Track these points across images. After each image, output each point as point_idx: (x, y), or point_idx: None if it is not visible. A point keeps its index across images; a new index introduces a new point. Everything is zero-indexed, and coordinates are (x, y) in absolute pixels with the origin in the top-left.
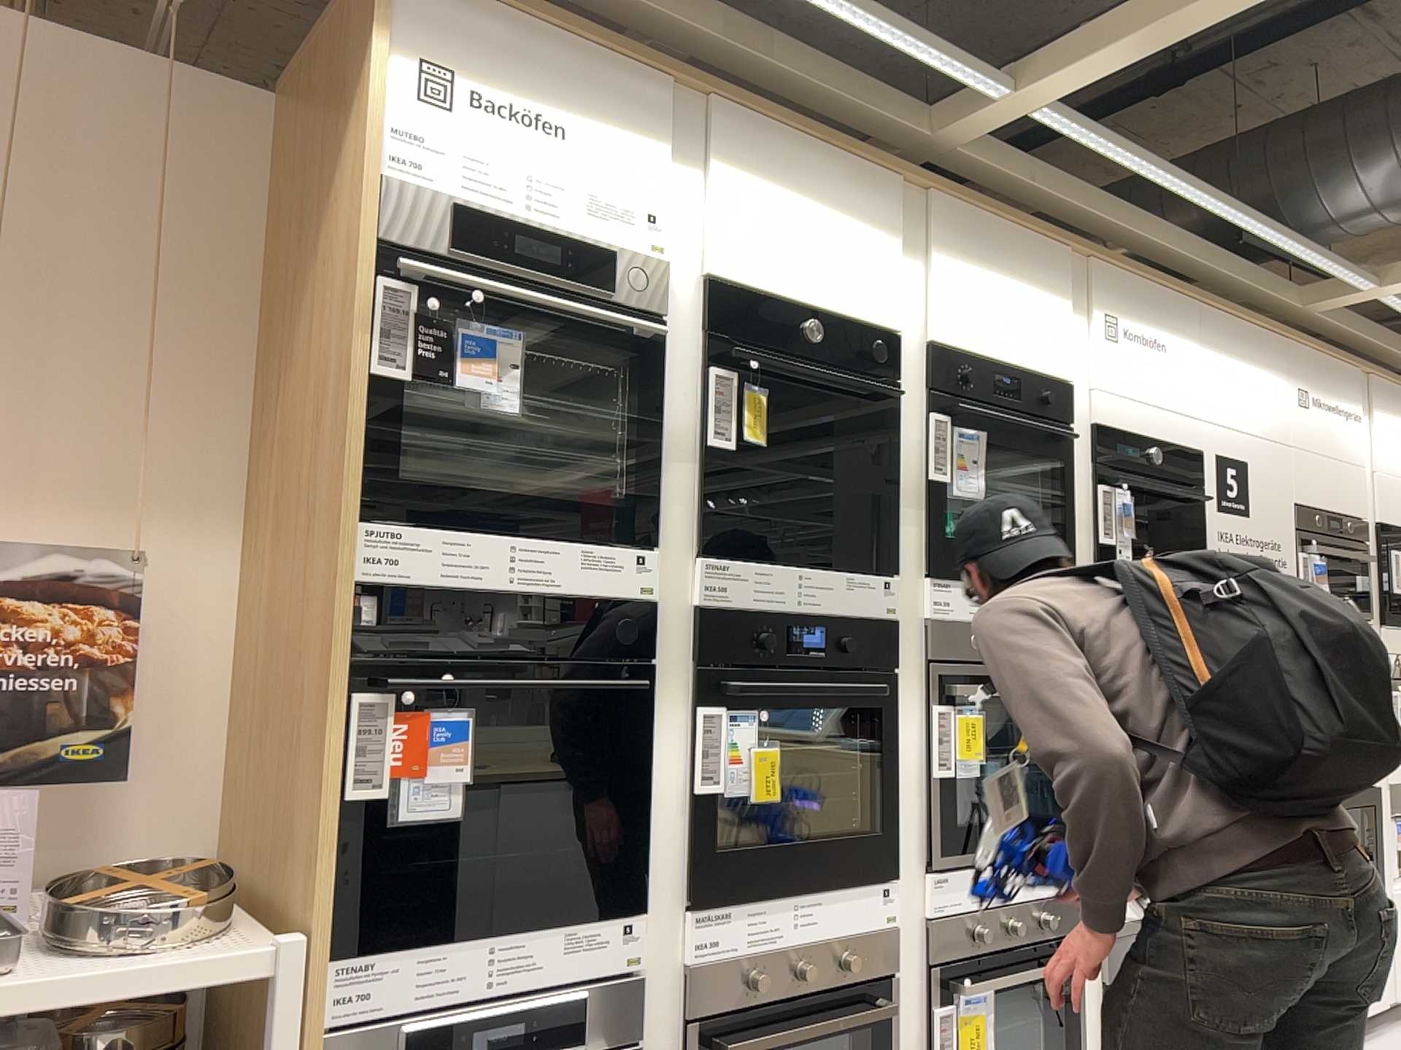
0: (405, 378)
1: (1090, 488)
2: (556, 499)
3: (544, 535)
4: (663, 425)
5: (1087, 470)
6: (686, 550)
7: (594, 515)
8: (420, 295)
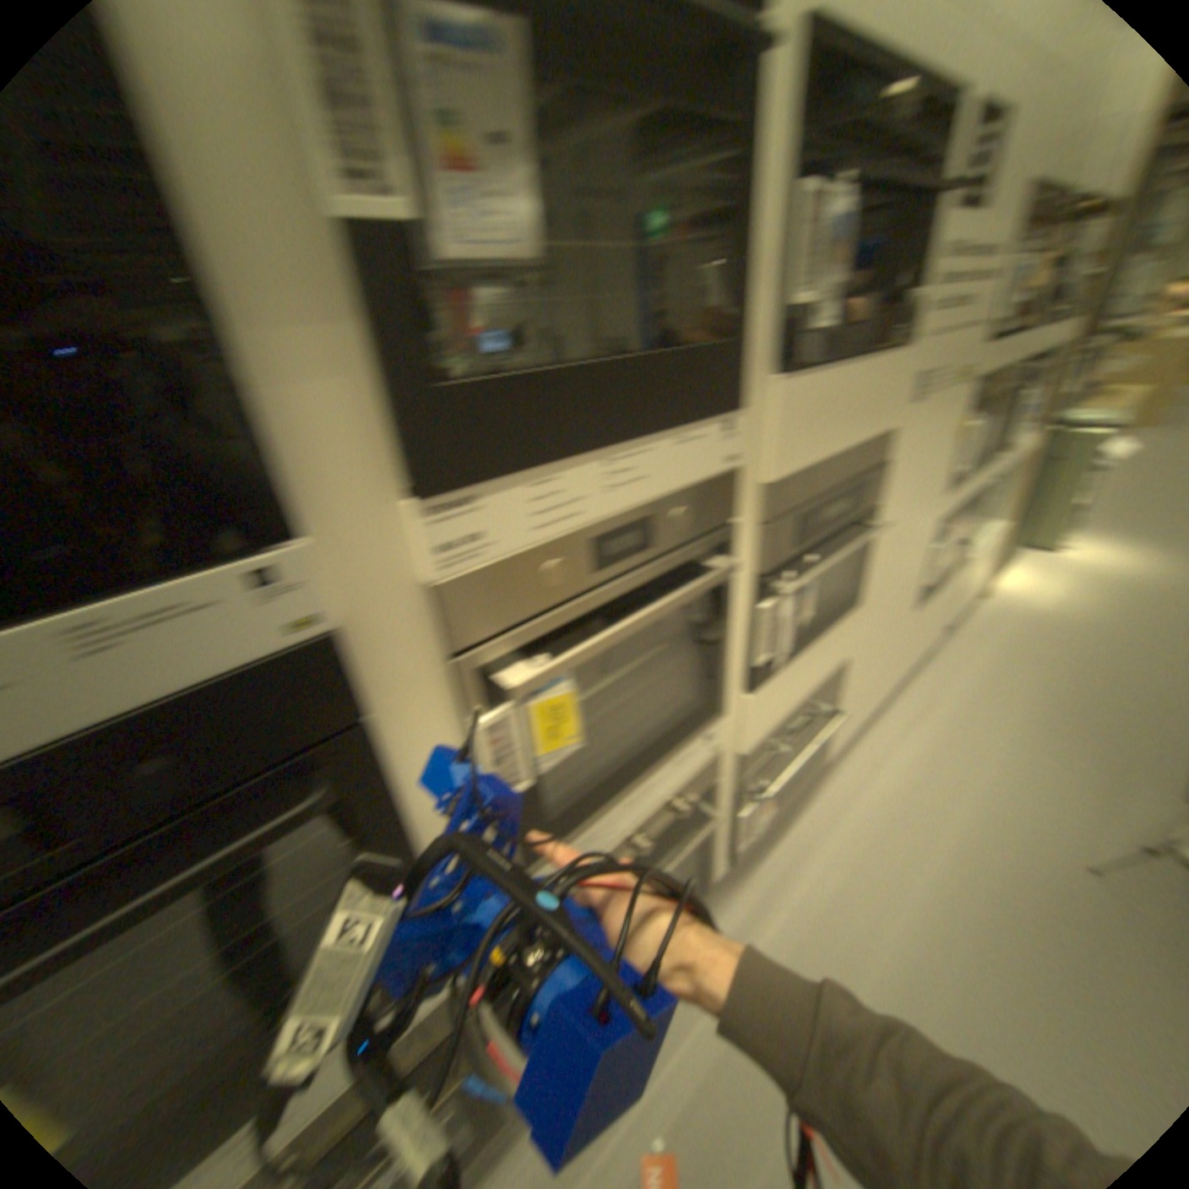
0: None
1: (795, 185)
2: None
3: None
4: None
5: (793, 140)
6: None
7: None
8: None
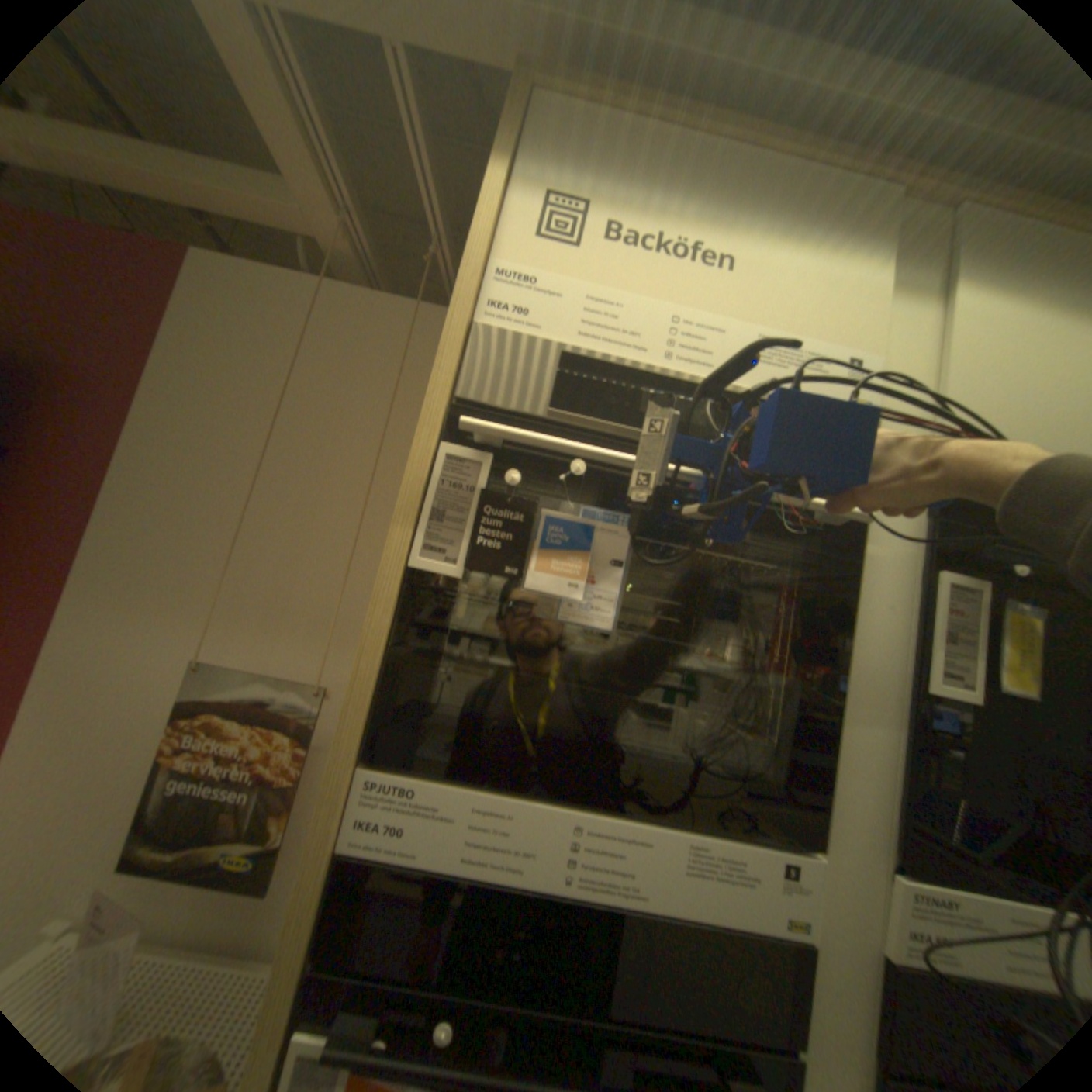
0: (460, 571)
1: None
2: (662, 756)
3: (633, 814)
4: (852, 655)
5: None
6: (880, 859)
7: (721, 791)
8: (502, 462)
